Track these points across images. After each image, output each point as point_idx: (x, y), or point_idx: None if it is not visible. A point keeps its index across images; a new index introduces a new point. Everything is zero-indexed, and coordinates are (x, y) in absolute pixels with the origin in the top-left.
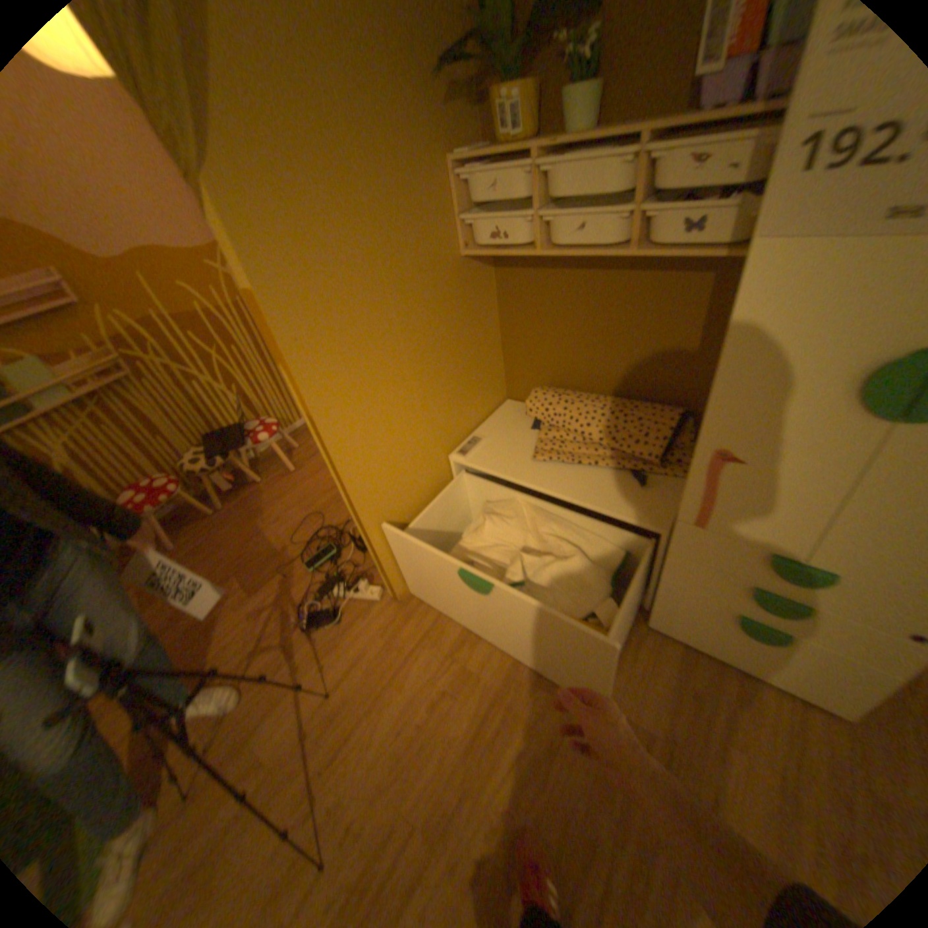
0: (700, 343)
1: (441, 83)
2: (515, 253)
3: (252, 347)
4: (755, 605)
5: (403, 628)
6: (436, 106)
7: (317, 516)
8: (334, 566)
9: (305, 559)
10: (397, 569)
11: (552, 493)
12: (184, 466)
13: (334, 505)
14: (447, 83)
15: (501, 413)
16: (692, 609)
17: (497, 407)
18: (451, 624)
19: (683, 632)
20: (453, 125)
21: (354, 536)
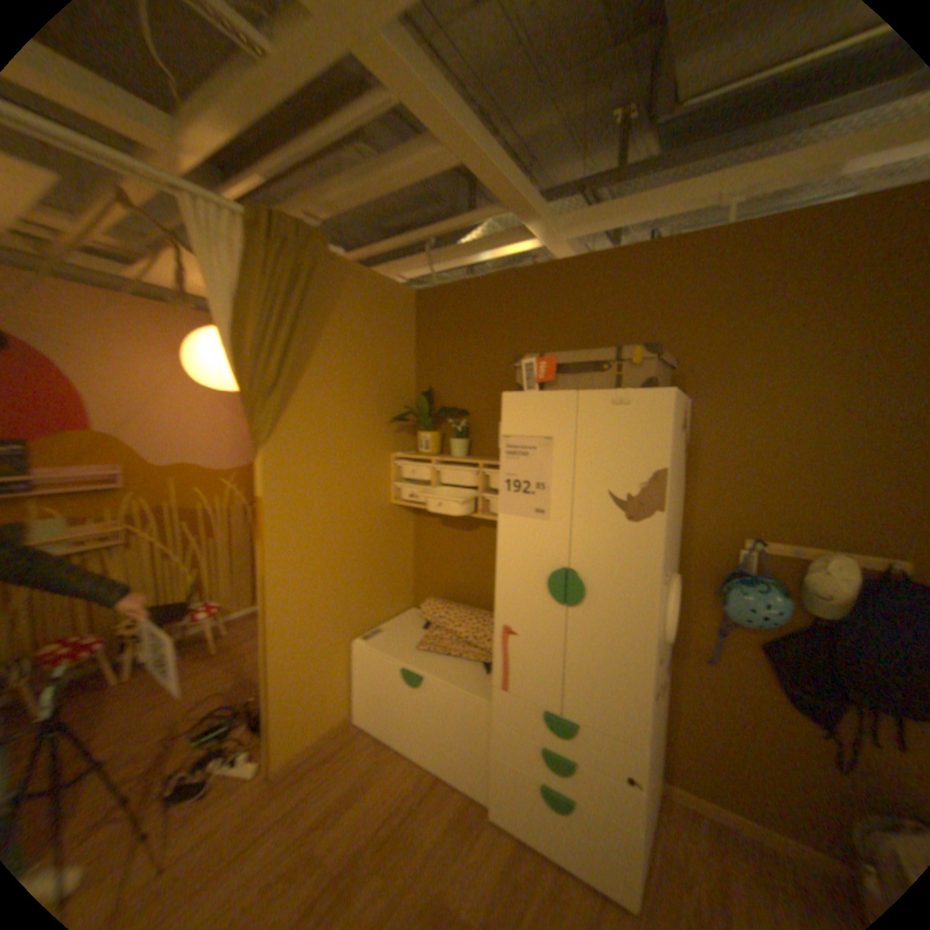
0: None
1: (394, 425)
2: (421, 507)
3: (224, 543)
4: (547, 770)
5: (264, 810)
6: (389, 433)
7: (218, 698)
8: (217, 745)
9: (190, 737)
10: (278, 741)
11: (421, 673)
12: (116, 631)
13: (238, 690)
14: (398, 425)
15: (404, 616)
16: (513, 786)
17: (403, 612)
18: (312, 809)
19: (512, 820)
20: (398, 442)
21: (247, 719)
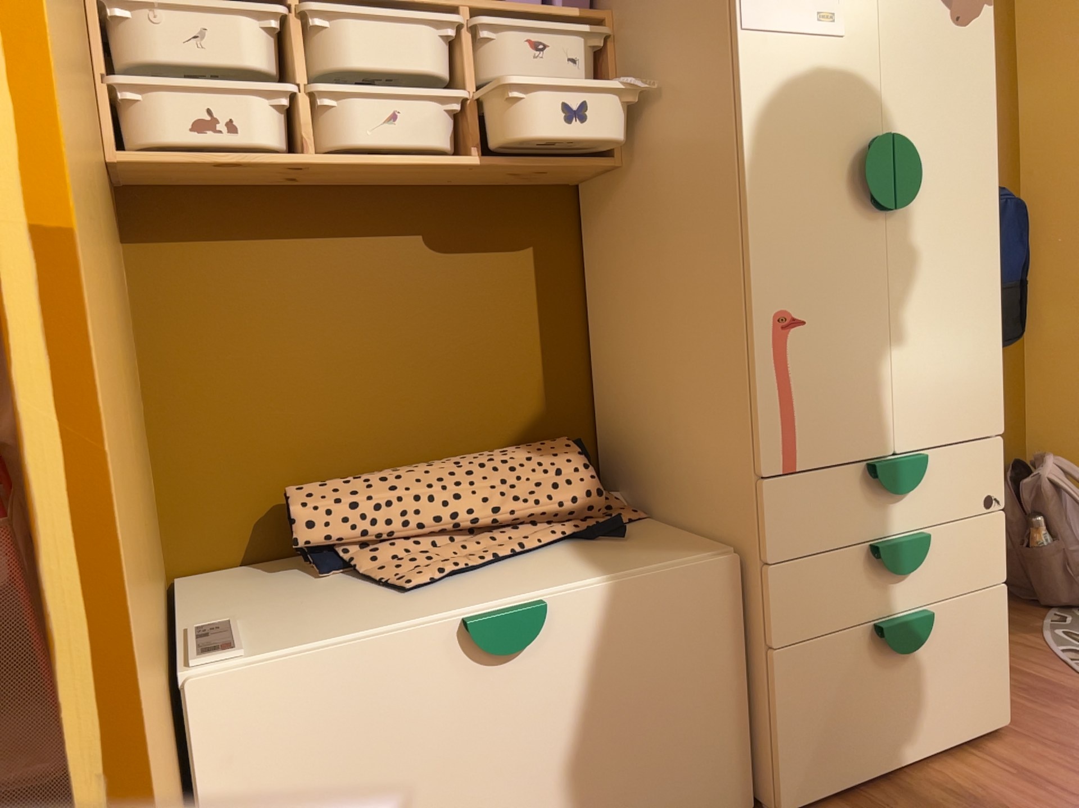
0: (544, 332)
1: None
2: (265, 159)
3: None
4: (882, 584)
5: None
6: None
7: None
8: None
9: None
10: None
11: (527, 600)
12: None
13: None
14: None
15: (200, 591)
16: (827, 681)
17: (175, 591)
18: None
19: (831, 760)
20: None
21: None
